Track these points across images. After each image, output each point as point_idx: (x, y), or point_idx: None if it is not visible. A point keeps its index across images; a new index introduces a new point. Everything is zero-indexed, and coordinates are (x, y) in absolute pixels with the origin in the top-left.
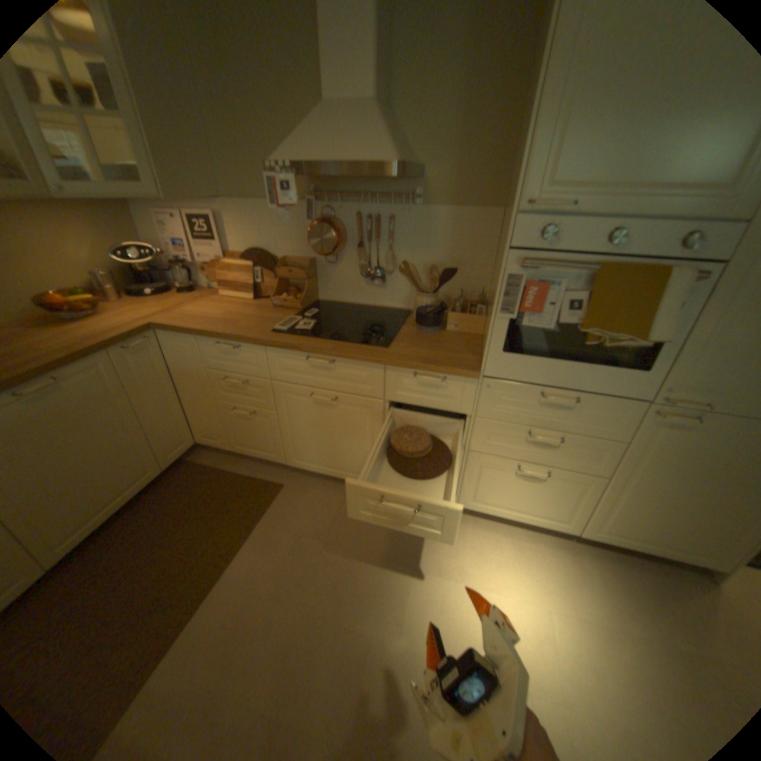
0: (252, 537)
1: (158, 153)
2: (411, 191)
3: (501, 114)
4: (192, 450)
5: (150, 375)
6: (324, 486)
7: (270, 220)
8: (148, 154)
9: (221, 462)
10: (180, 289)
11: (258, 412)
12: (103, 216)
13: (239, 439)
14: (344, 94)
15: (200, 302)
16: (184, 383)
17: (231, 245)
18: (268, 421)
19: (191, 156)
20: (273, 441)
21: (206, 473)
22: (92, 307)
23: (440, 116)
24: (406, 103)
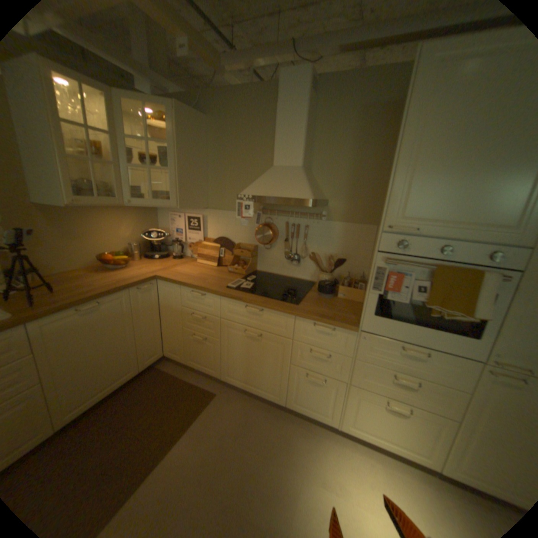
0: (189, 430)
1: (181, 185)
2: (319, 212)
3: (374, 176)
4: (159, 360)
5: (148, 306)
6: (244, 399)
7: (234, 222)
8: (175, 186)
9: (177, 371)
10: (175, 256)
11: (208, 338)
12: (142, 214)
13: (192, 356)
14: (285, 163)
15: (185, 265)
16: (165, 313)
17: (209, 234)
18: (213, 345)
19: (197, 187)
20: (214, 360)
21: (165, 377)
22: (124, 263)
23: (338, 175)
24: (319, 168)
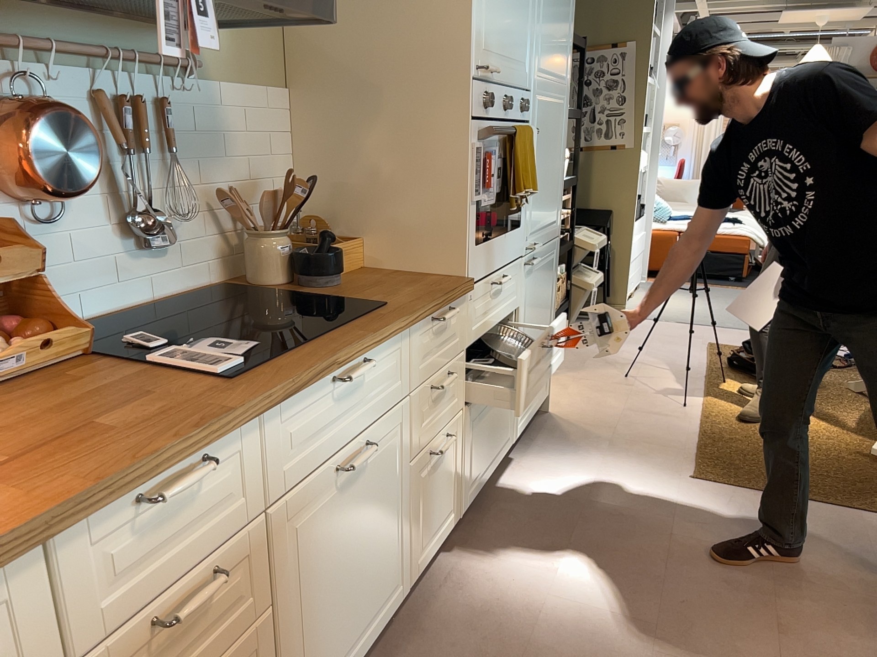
0: None
1: None
2: None
3: None
4: None
5: None
6: None
7: None
8: None
9: None
10: None
11: None
12: None
13: None
14: None
15: None
16: None
17: None
18: None
19: None
20: None
21: None
22: None
23: None
24: None
